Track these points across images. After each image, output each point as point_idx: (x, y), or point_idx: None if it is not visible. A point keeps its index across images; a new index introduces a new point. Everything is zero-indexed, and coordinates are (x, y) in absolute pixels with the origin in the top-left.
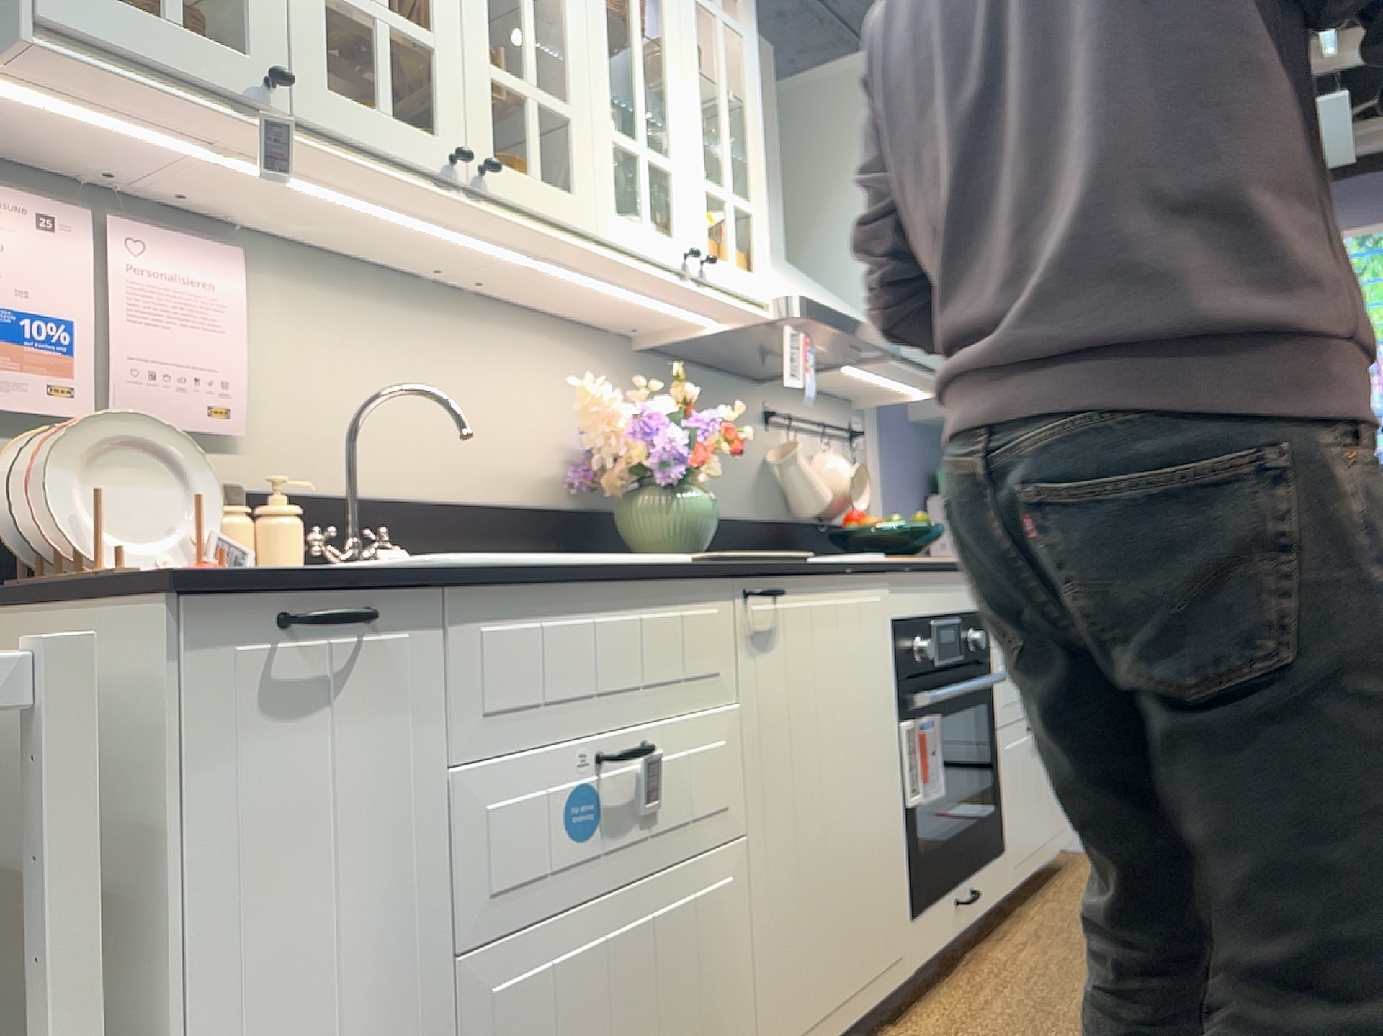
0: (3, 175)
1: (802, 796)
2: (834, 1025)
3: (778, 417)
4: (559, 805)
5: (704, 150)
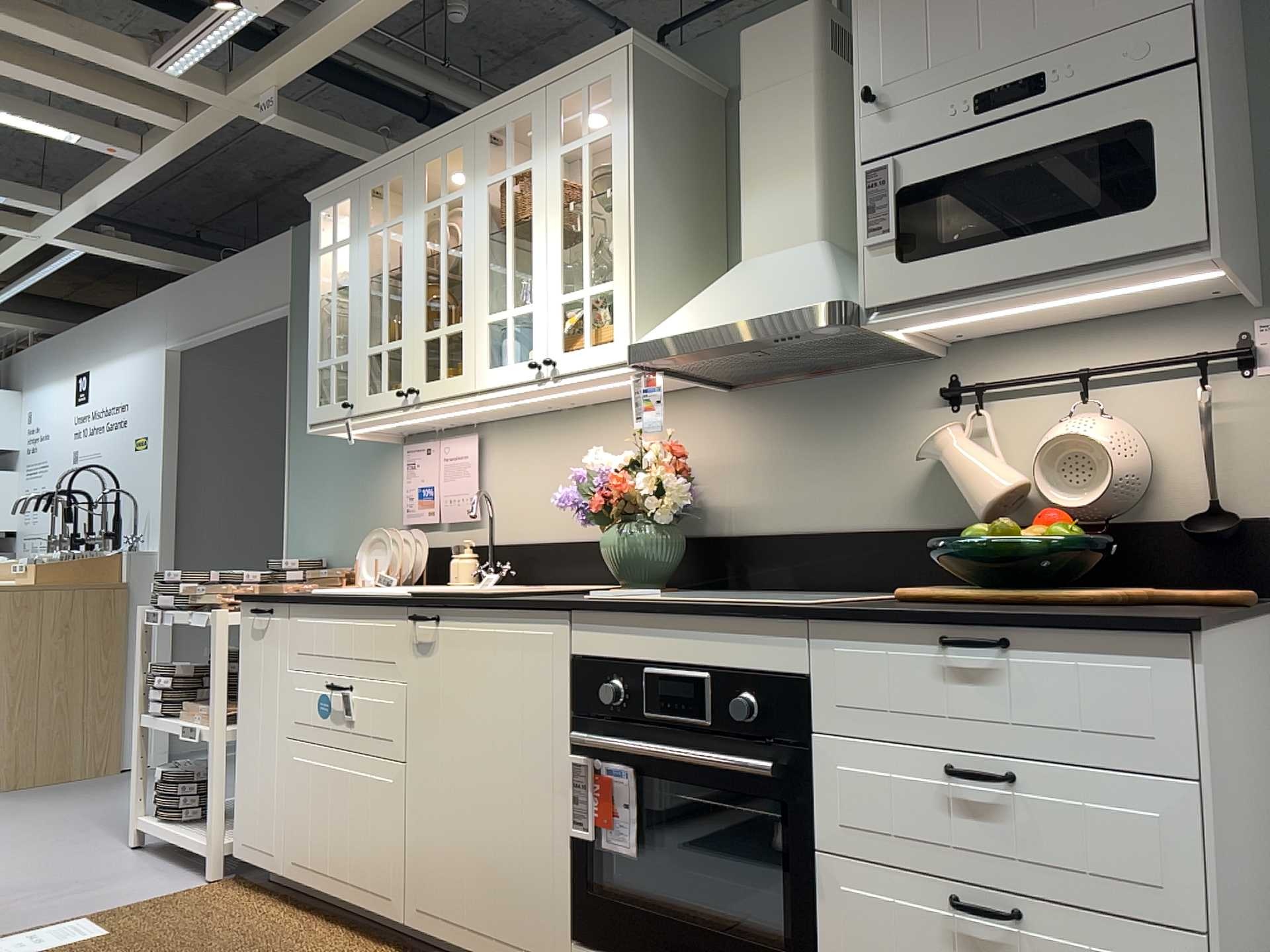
0: (425, 437)
1: (446, 760)
2: (465, 939)
3: (953, 393)
4: (317, 698)
5: (560, 271)
